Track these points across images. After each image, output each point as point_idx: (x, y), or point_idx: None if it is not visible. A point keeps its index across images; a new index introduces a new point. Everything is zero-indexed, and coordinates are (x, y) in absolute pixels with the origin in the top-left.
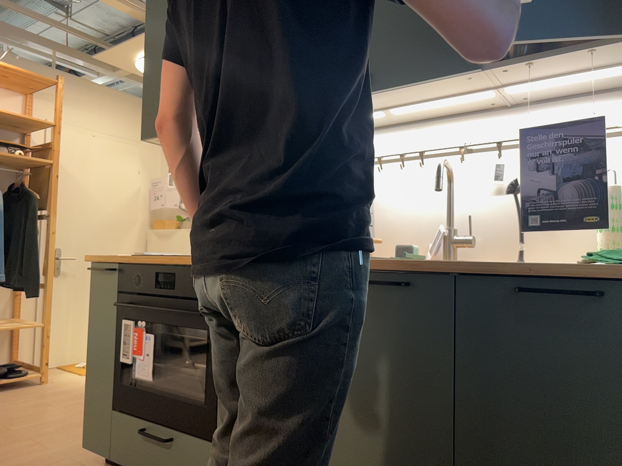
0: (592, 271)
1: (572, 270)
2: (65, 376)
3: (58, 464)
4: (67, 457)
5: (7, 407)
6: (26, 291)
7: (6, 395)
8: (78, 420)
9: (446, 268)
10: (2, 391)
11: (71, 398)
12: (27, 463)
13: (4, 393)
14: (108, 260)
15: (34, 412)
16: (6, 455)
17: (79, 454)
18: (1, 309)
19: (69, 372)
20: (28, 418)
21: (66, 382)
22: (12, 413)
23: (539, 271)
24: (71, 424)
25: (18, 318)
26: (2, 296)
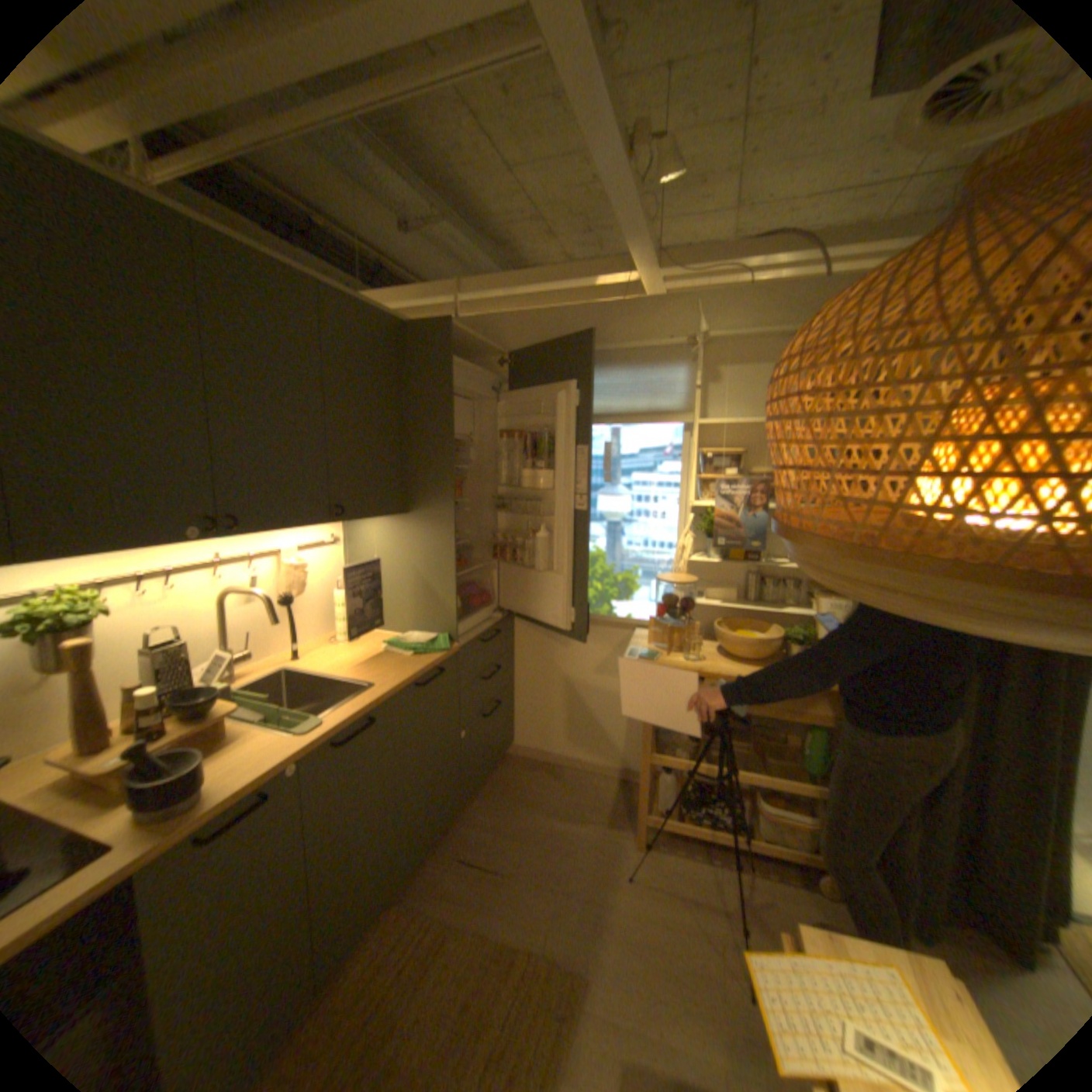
0: (439, 662)
1: (426, 664)
2: None
3: None
4: None
5: None
6: None
7: None
8: None
9: (390, 695)
10: None
11: None
12: None
13: None
14: None
15: None
16: None
17: None
18: None
19: None
20: None
21: None
22: None
23: (423, 672)
24: None
25: None
26: None
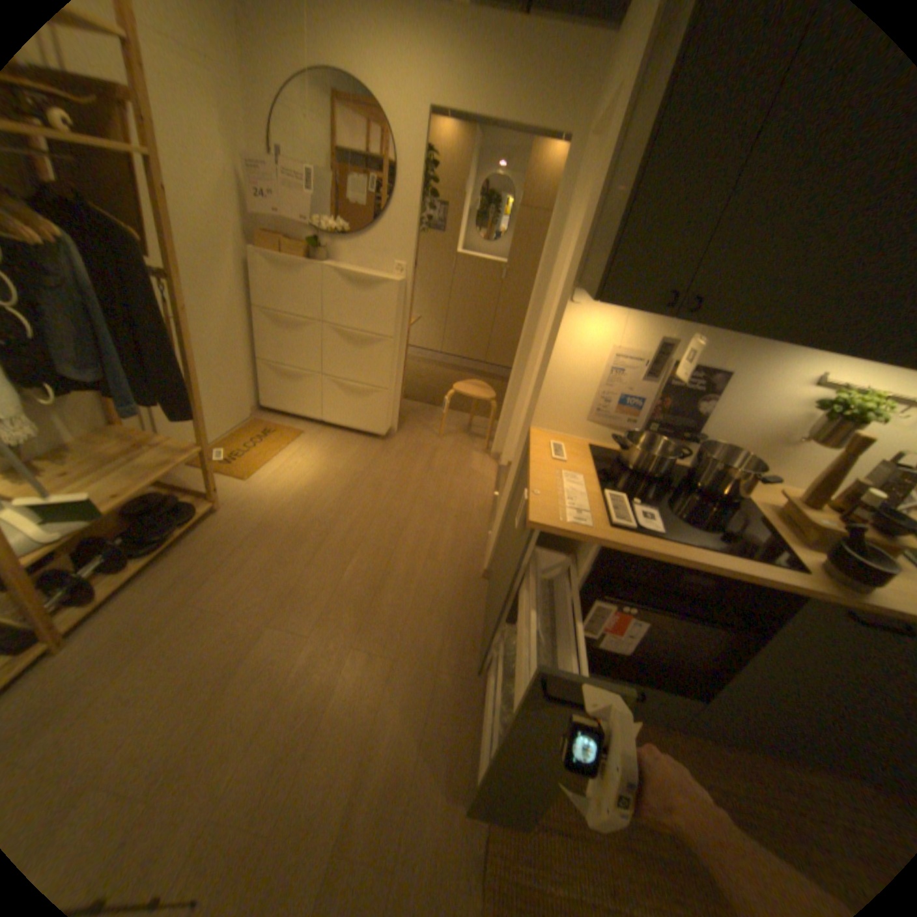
0: None
1: None
2: (223, 484)
3: (437, 684)
4: (431, 668)
5: (233, 581)
6: (156, 406)
7: (193, 550)
8: (356, 587)
9: None
10: (178, 542)
11: (294, 540)
12: (403, 696)
13: (186, 546)
14: (587, 539)
15: (284, 583)
16: (363, 690)
17: (436, 658)
18: (87, 418)
19: (217, 474)
20: (293, 599)
21: (243, 500)
22: (259, 594)
23: None
24: (359, 598)
25: (120, 424)
26: (81, 399)
